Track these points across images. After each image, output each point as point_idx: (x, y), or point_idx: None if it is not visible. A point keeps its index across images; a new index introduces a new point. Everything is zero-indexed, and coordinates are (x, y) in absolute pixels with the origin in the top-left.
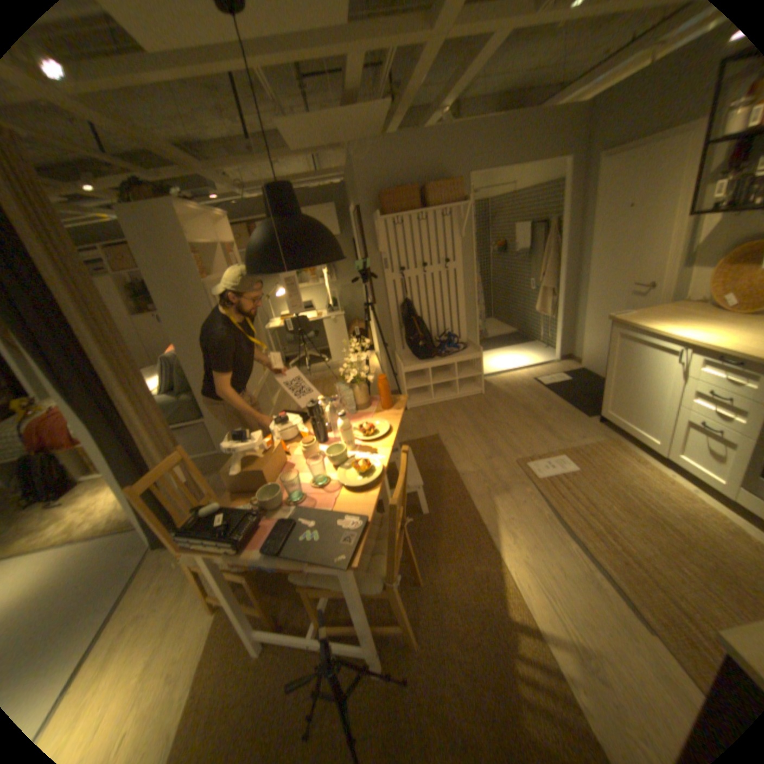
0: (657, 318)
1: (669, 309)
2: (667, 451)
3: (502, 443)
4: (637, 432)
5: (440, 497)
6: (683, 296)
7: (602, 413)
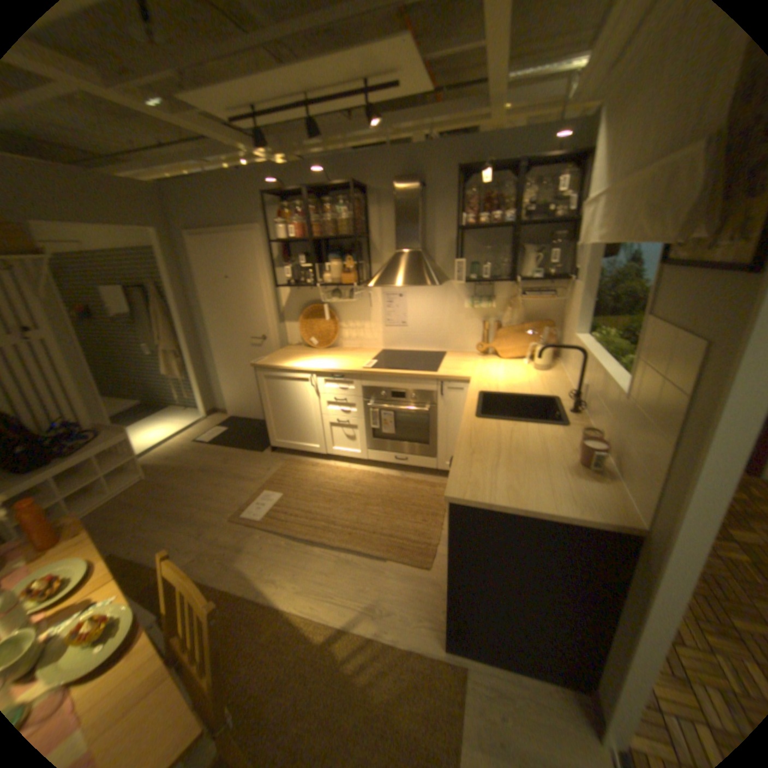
0: (282, 359)
1: (283, 352)
2: (323, 449)
3: (201, 514)
4: (300, 446)
5: None
6: (284, 343)
7: (269, 444)
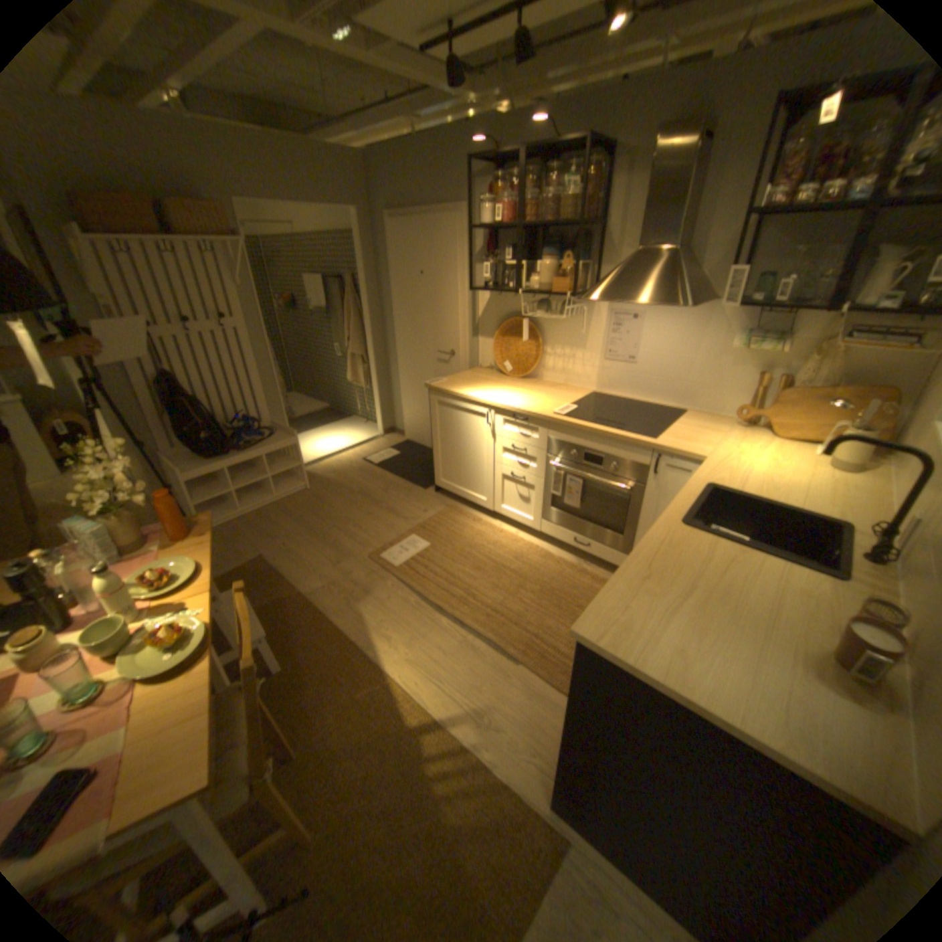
0: (462, 386)
1: (468, 376)
2: (490, 505)
3: (346, 542)
4: (466, 494)
5: (286, 635)
6: (475, 364)
7: (435, 483)
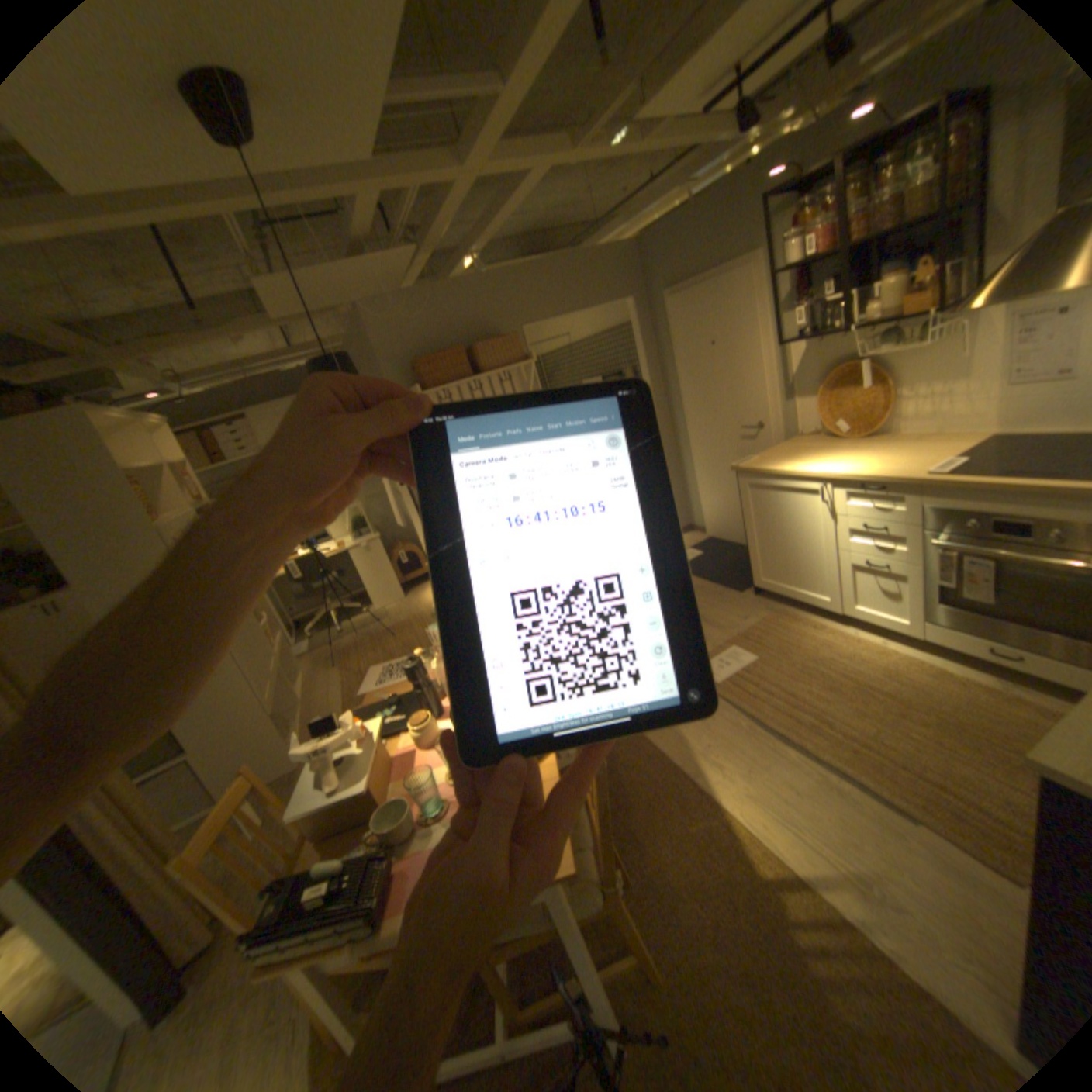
0: (780, 459)
1: (786, 447)
2: (838, 606)
3: None
4: (800, 594)
5: None
6: (793, 431)
7: (754, 584)
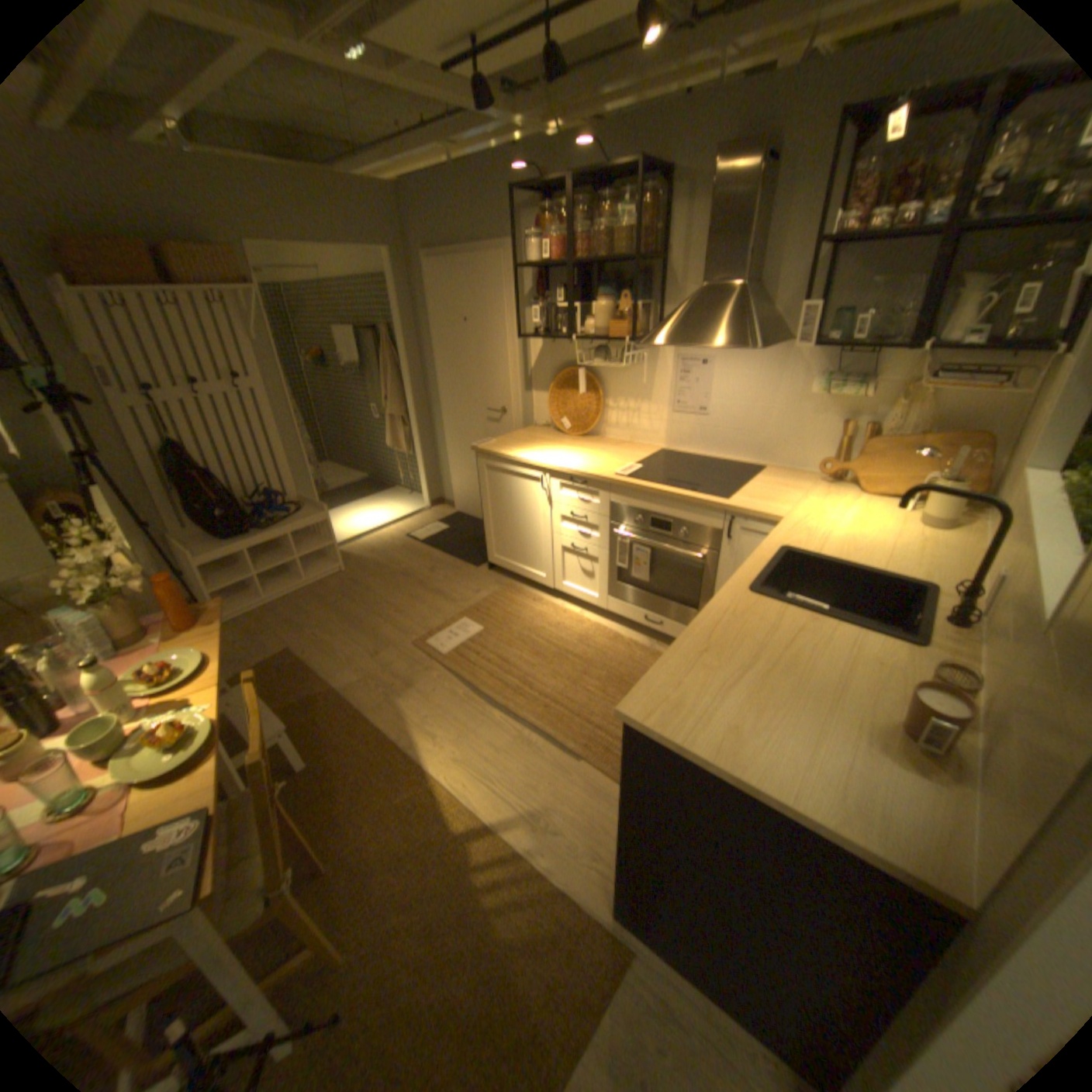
0: (514, 446)
1: (522, 436)
2: (551, 581)
3: (386, 629)
4: (524, 570)
5: (317, 736)
6: (530, 422)
7: (488, 559)
